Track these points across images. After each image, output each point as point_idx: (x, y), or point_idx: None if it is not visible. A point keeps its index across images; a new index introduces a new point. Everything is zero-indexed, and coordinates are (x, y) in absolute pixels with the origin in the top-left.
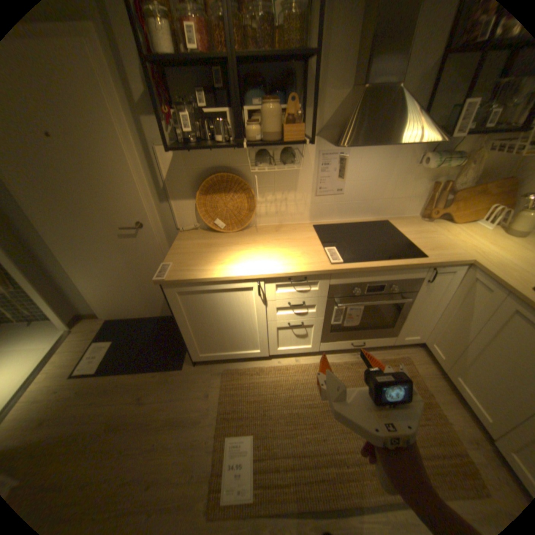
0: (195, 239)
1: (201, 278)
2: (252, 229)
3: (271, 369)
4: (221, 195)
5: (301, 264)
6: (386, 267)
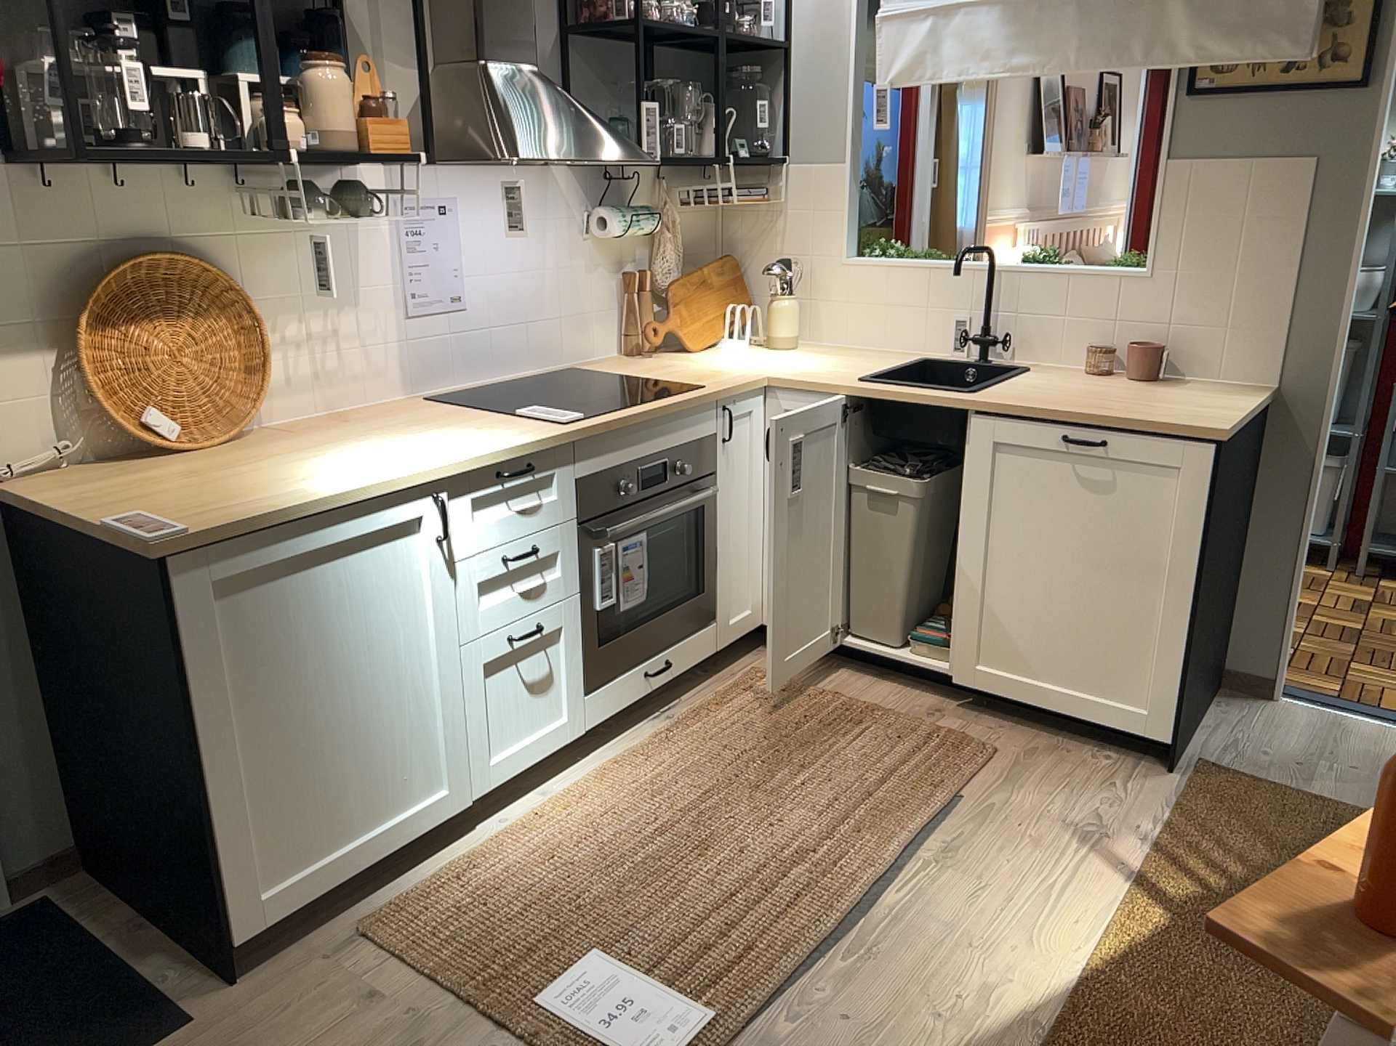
0: (108, 481)
1: (296, 507)
2: (269, 434)
3: (502, 840)
4: (158, 329)
5: (505, 438)
6: (661, 411)
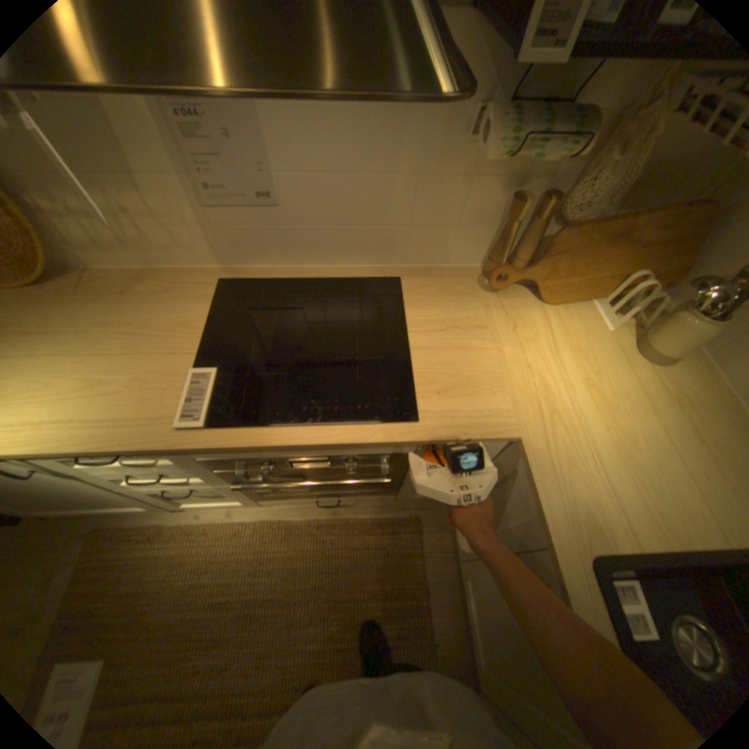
0: None
1: None
2: (67, 283)
3: (176, 534)
4: None
5: (100, 426)
6: (308, 448)
